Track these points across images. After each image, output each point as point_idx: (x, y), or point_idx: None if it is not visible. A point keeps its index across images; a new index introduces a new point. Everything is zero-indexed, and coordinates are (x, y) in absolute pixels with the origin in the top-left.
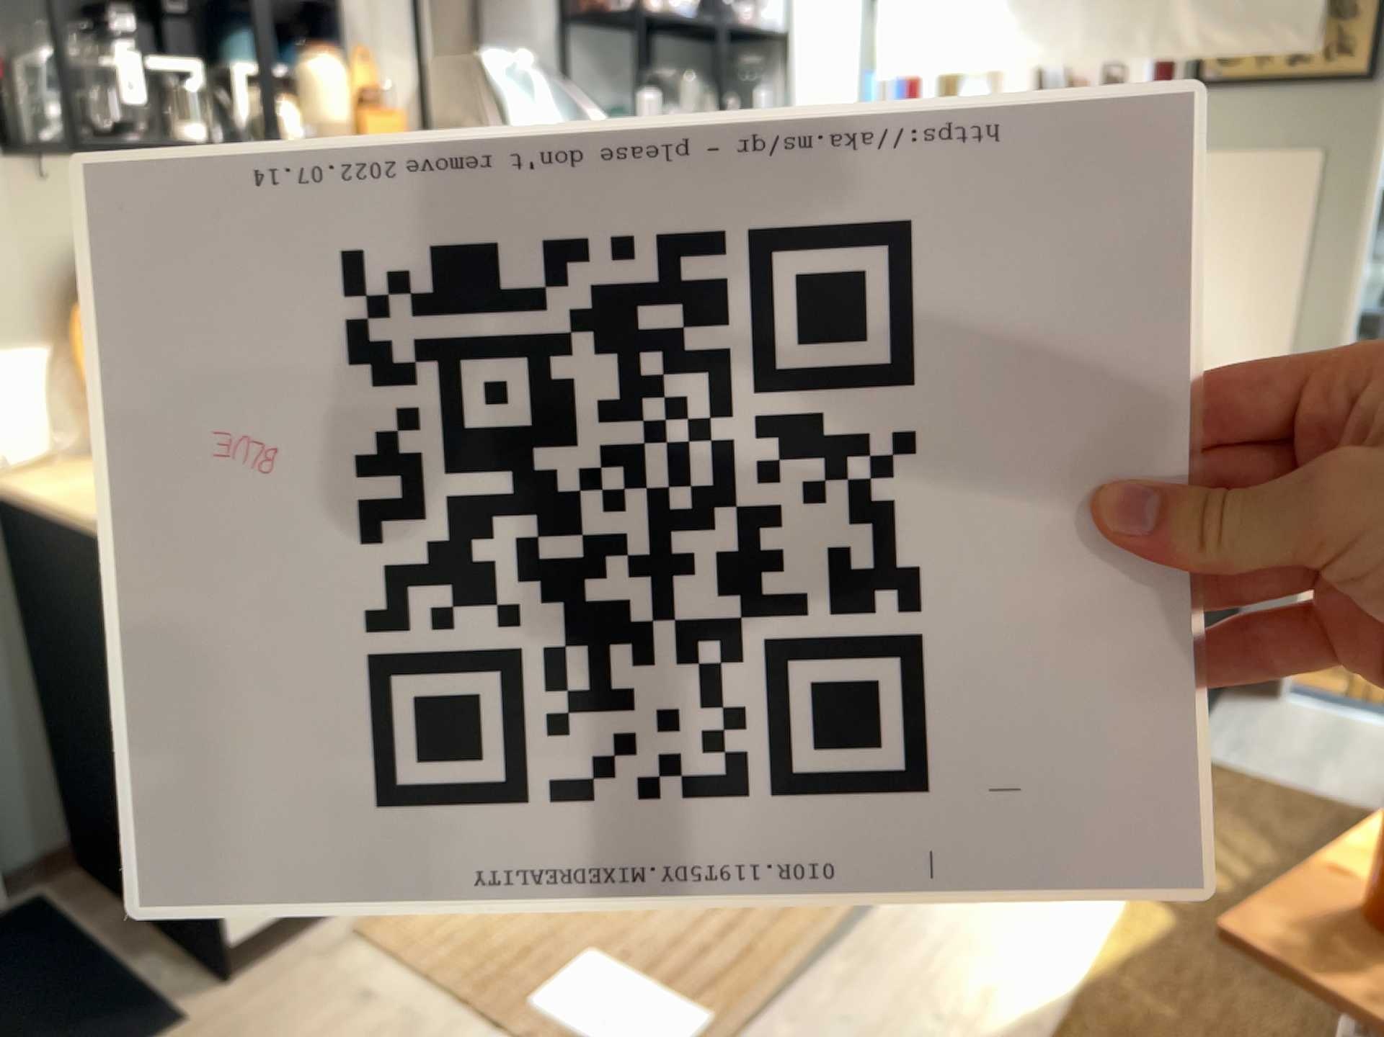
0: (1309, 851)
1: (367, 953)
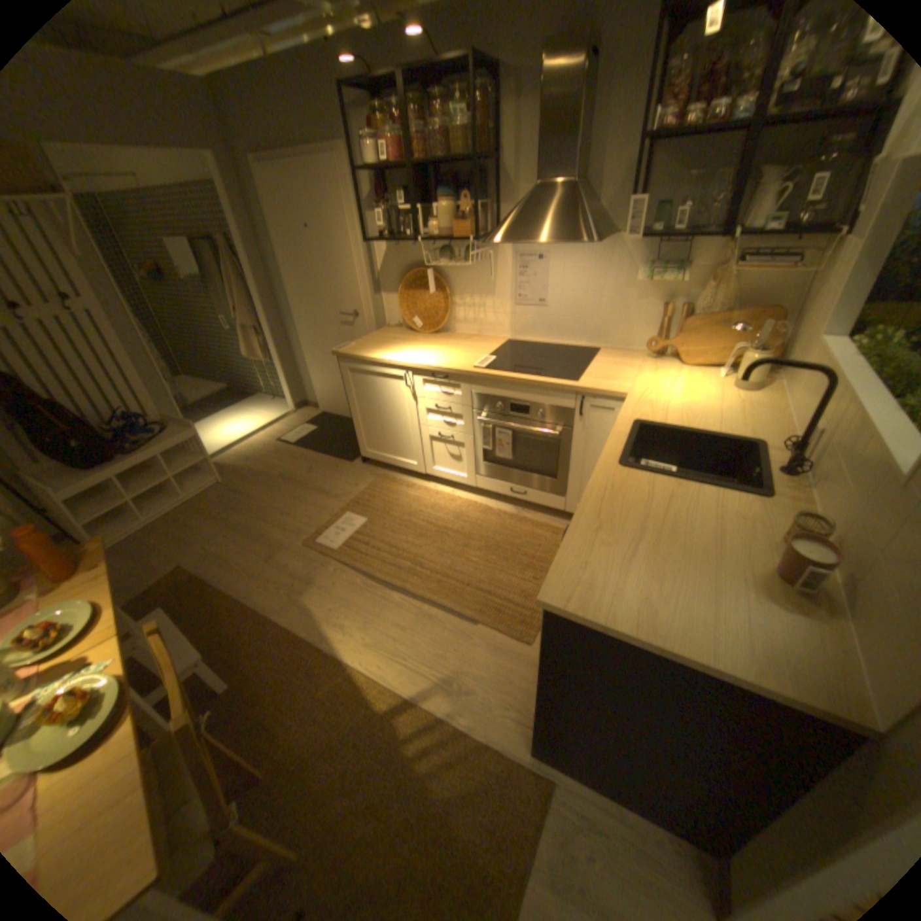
0: (445, 824)
1: (373, 480)
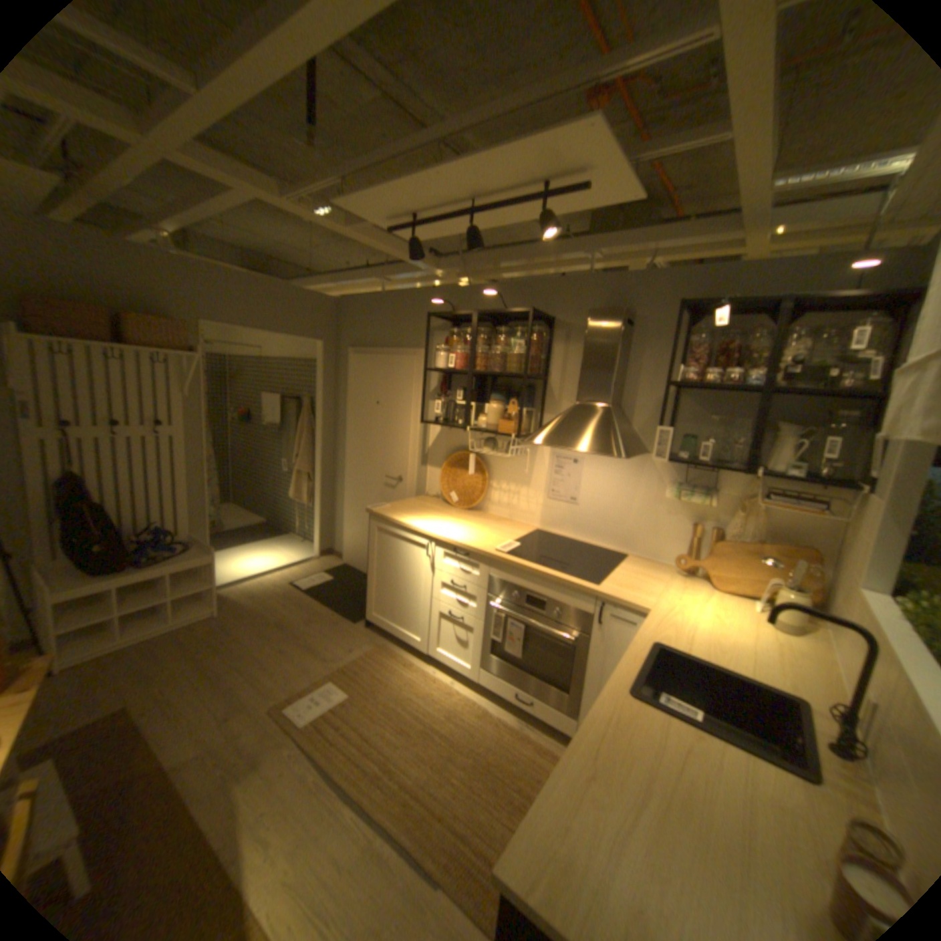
0: None
1: (369, 650)
